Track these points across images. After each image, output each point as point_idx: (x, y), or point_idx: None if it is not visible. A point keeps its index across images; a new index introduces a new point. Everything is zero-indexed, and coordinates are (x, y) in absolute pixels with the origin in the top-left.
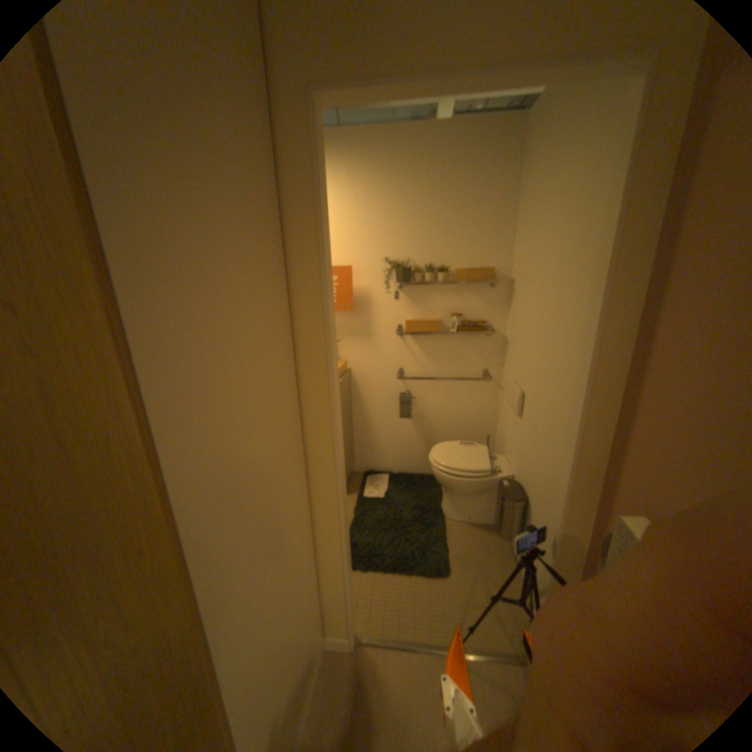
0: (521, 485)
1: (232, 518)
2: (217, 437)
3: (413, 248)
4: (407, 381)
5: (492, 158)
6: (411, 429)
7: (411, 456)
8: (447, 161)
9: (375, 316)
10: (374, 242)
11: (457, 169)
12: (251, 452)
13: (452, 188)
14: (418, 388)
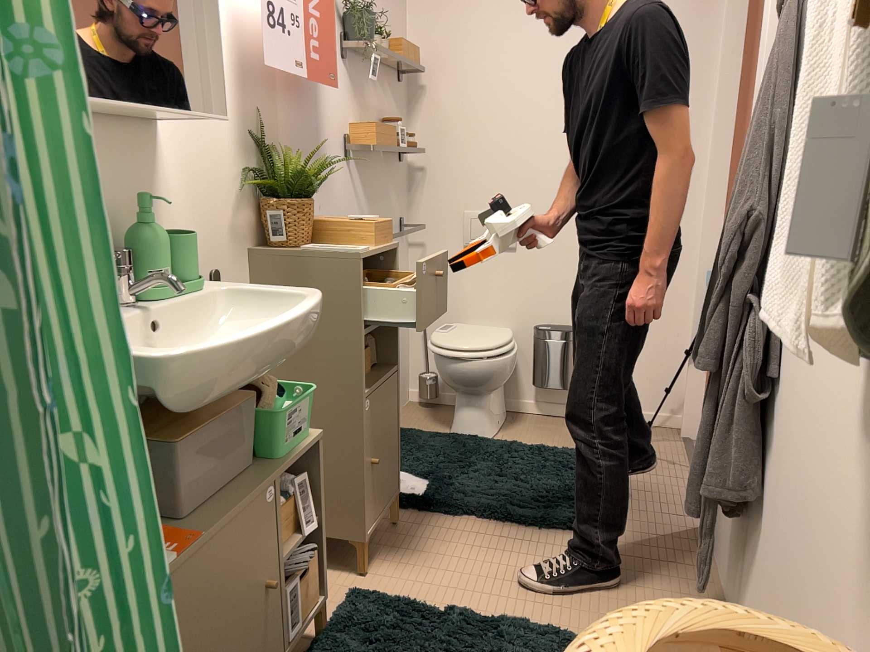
0: (546, 325)
1: None
2: None
3: None
4: None
5: None
6: None
7: None
8: None
9: (324, 112)
10: None
11: None
12: None
13: None
14: None
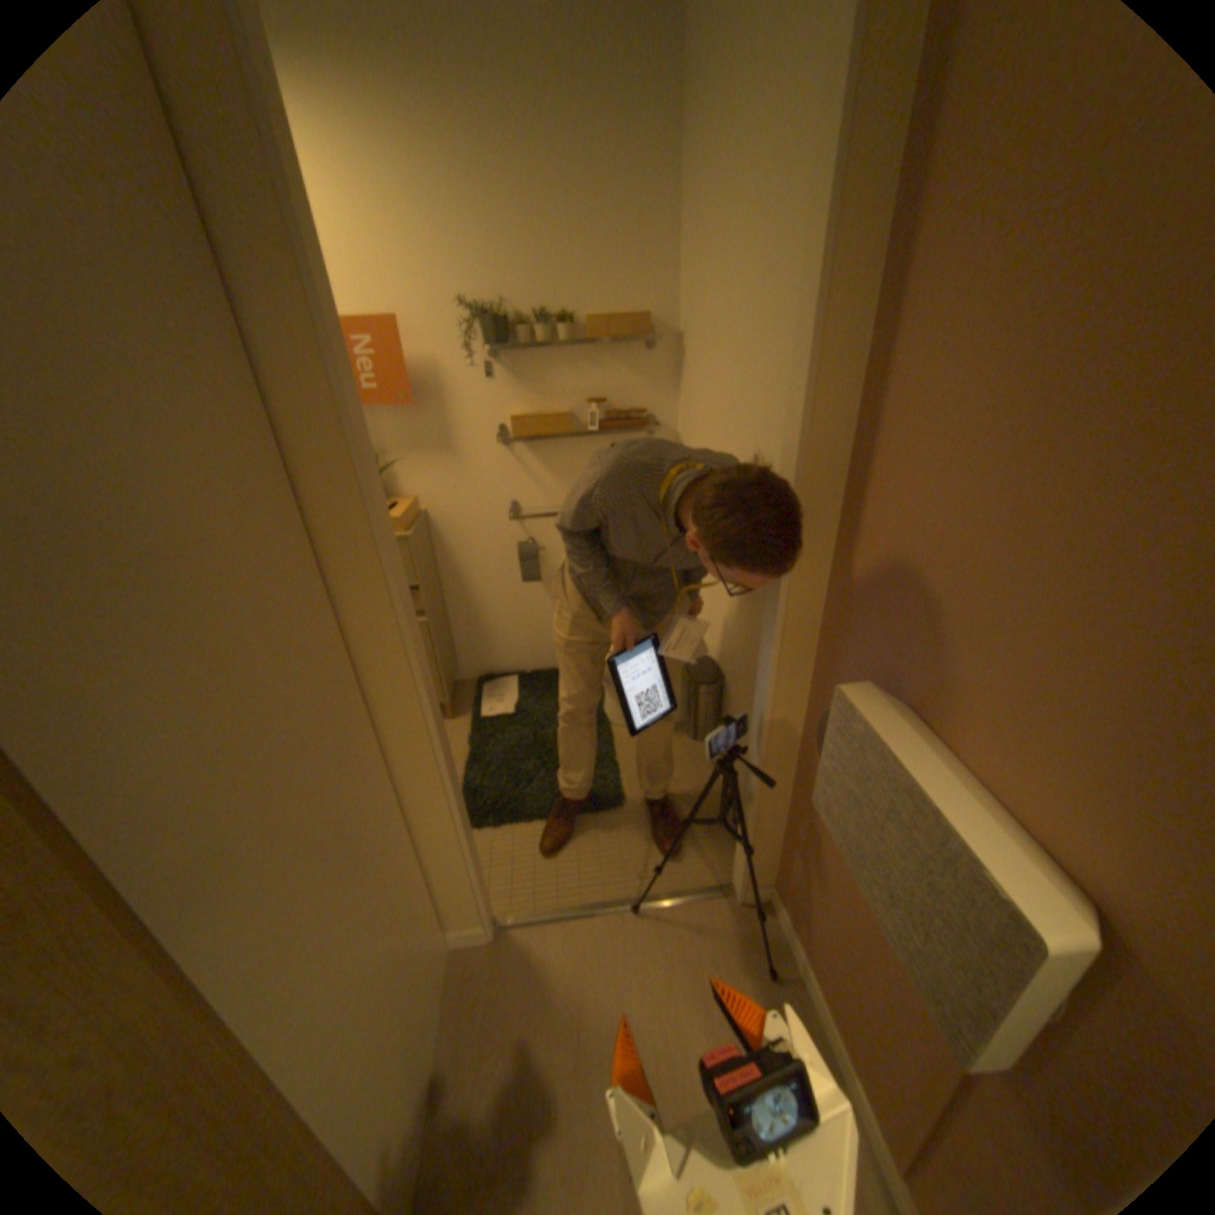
0: (709, 659)
1: (213, 807)
2: (134, 671)
3: (503, 277)
4: (524, 522)
5: (625, 94)
6: (540, 598)
7: (545, 641)
8: (544, 95)
9: (452, 409)
10: (427, 264)
11: (565, 115)
12: (227, 685)
13: (559, 153)
14: (543, 530)
